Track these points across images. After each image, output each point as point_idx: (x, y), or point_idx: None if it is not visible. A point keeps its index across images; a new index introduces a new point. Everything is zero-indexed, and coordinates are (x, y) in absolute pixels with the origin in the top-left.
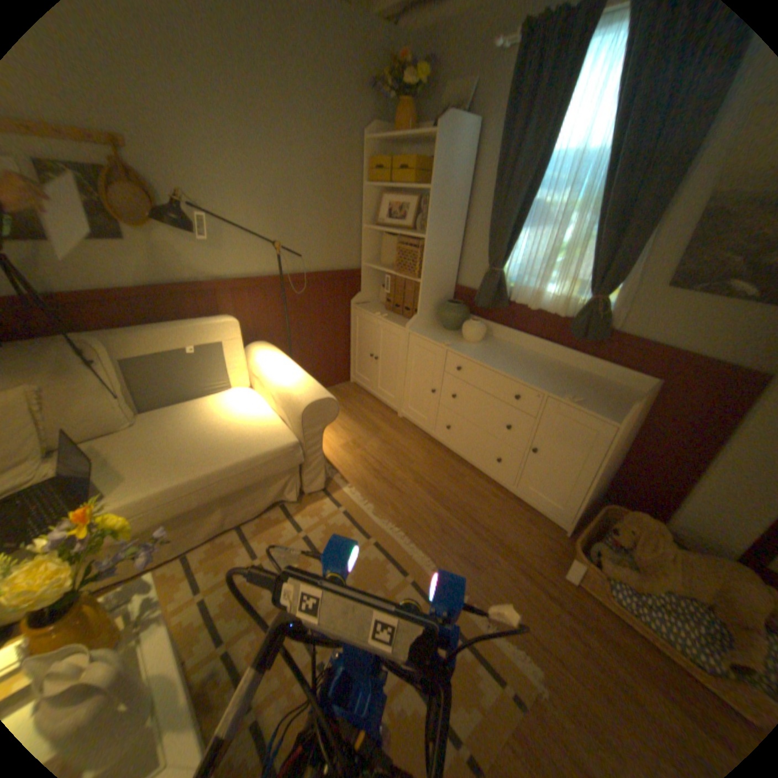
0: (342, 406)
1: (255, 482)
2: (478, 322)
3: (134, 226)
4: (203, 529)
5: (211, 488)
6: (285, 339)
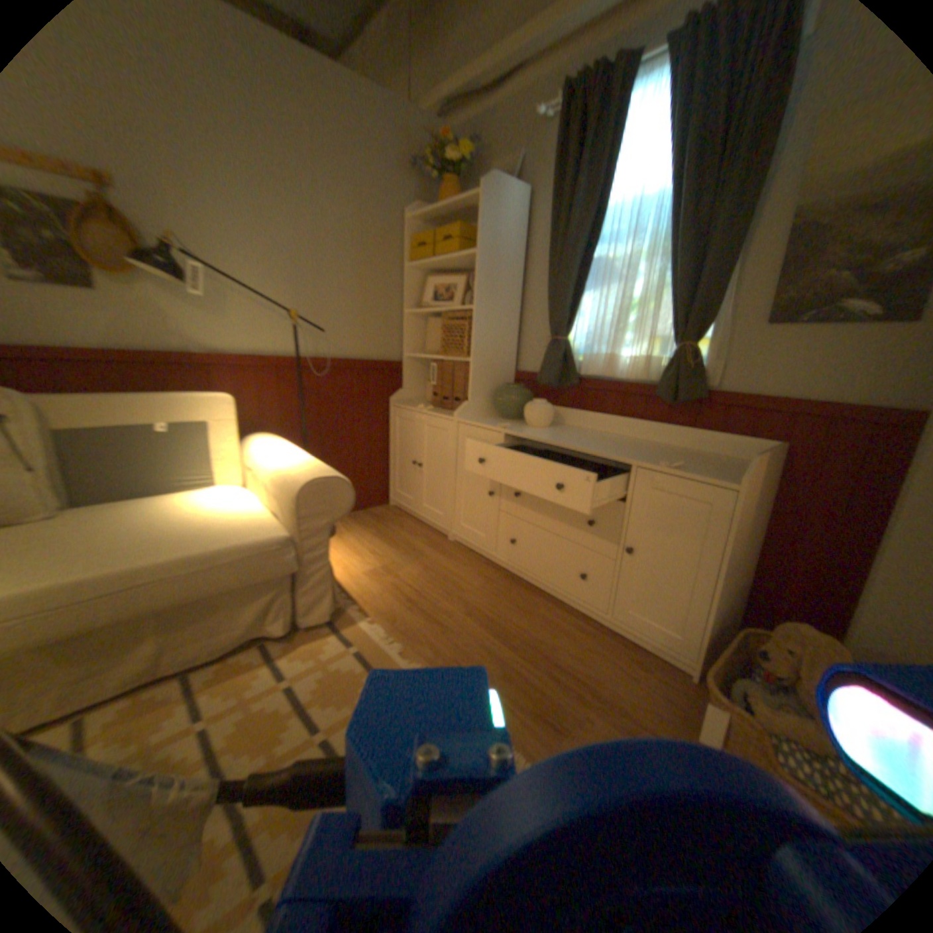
0: (376, 530)
1: (219, 597)
2: (544, 401)
3: (113, 277)
4: (124, 671)
5: (140, 591)
6: (302, 439)
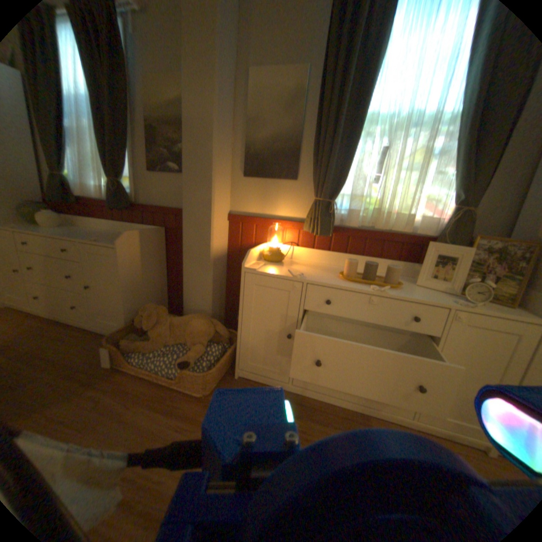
0: None
1: None
2: (49, 211)
3: None
4: None
5: None
6: None
